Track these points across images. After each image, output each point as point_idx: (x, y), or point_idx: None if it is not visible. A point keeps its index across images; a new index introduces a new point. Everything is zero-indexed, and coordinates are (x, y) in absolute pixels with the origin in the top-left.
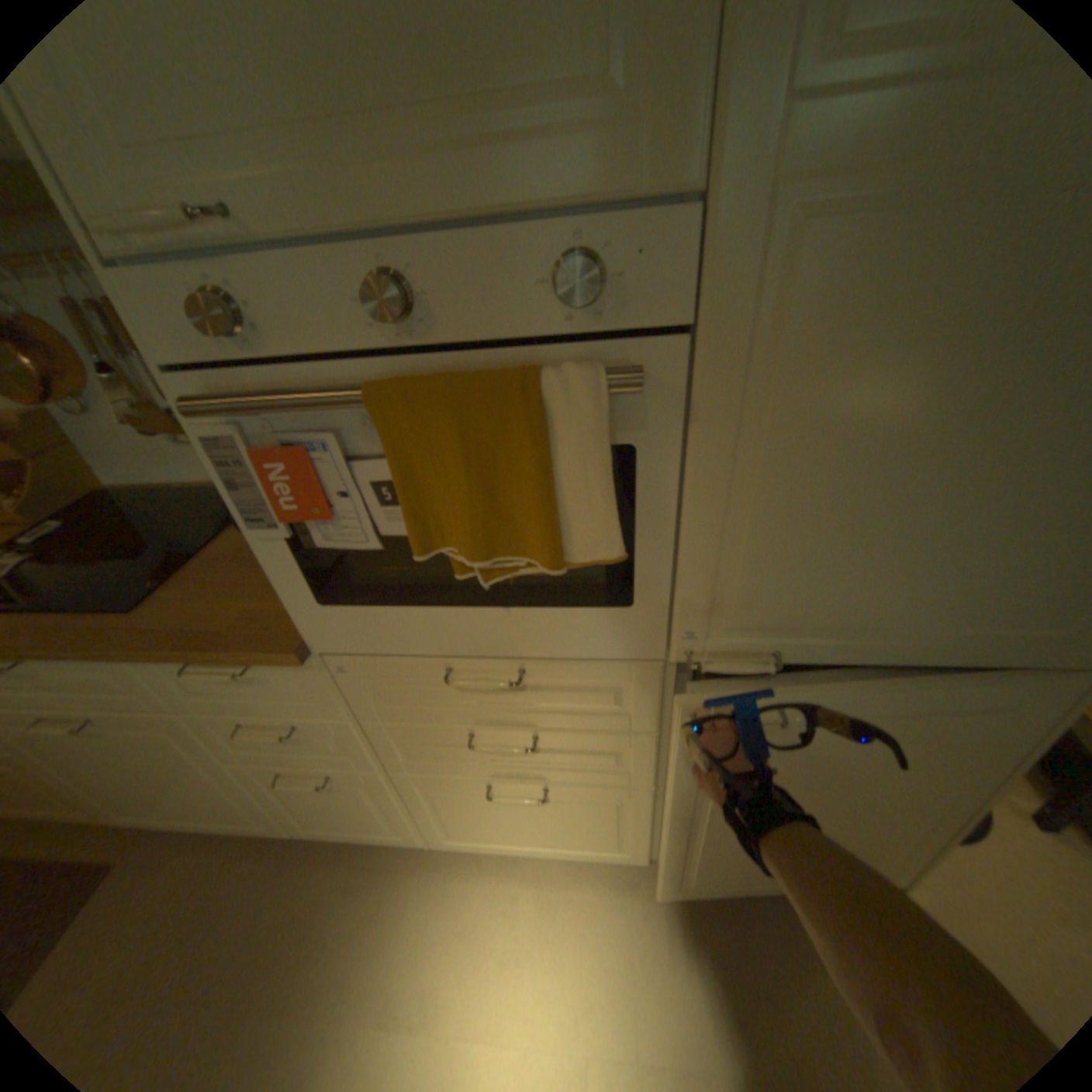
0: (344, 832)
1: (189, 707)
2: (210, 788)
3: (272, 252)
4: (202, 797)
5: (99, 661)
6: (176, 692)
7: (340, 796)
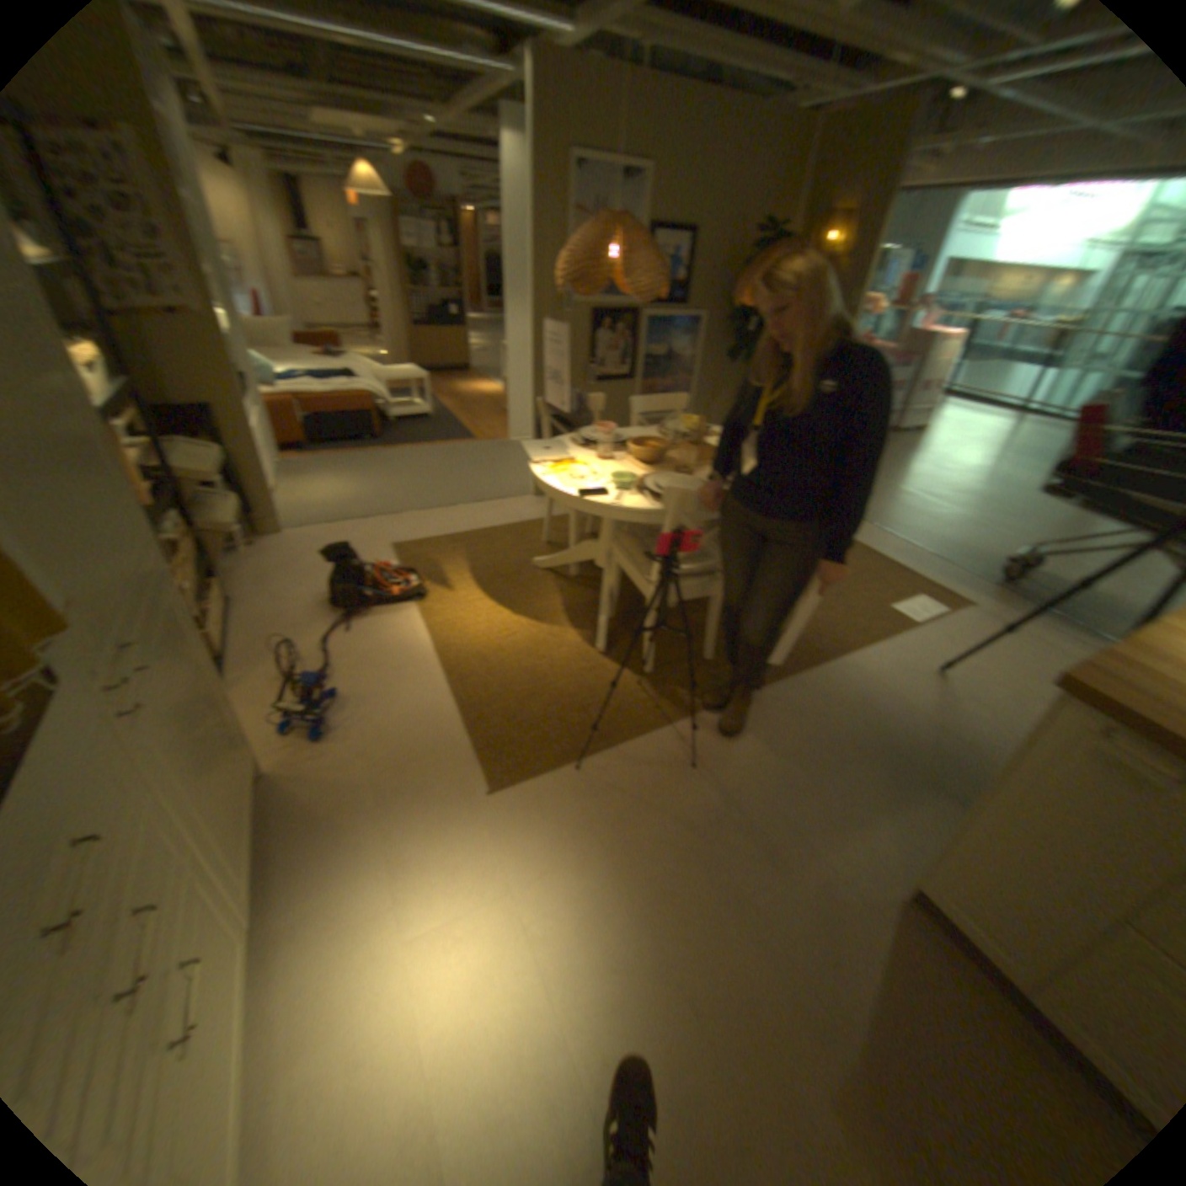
0: None
1: None
2: None
3: None
4: None
5: None
6: None
7: None
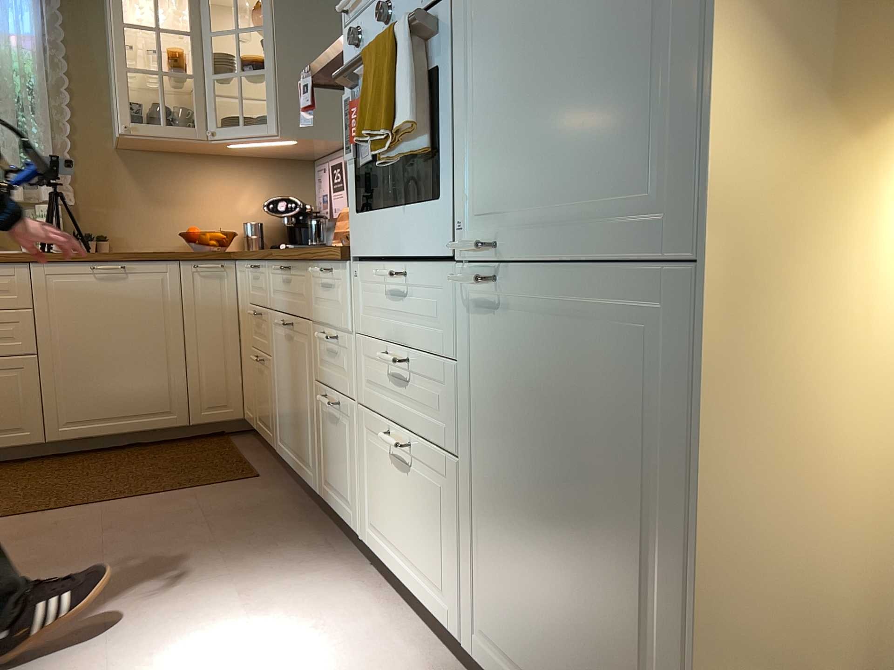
0: (337, 495)
1: (316, 313)
2: (307, 411)
3: (375, 7)
4: (303, 421)
5: (304, 268)
6: (316, 298)
7: (341, 435)
